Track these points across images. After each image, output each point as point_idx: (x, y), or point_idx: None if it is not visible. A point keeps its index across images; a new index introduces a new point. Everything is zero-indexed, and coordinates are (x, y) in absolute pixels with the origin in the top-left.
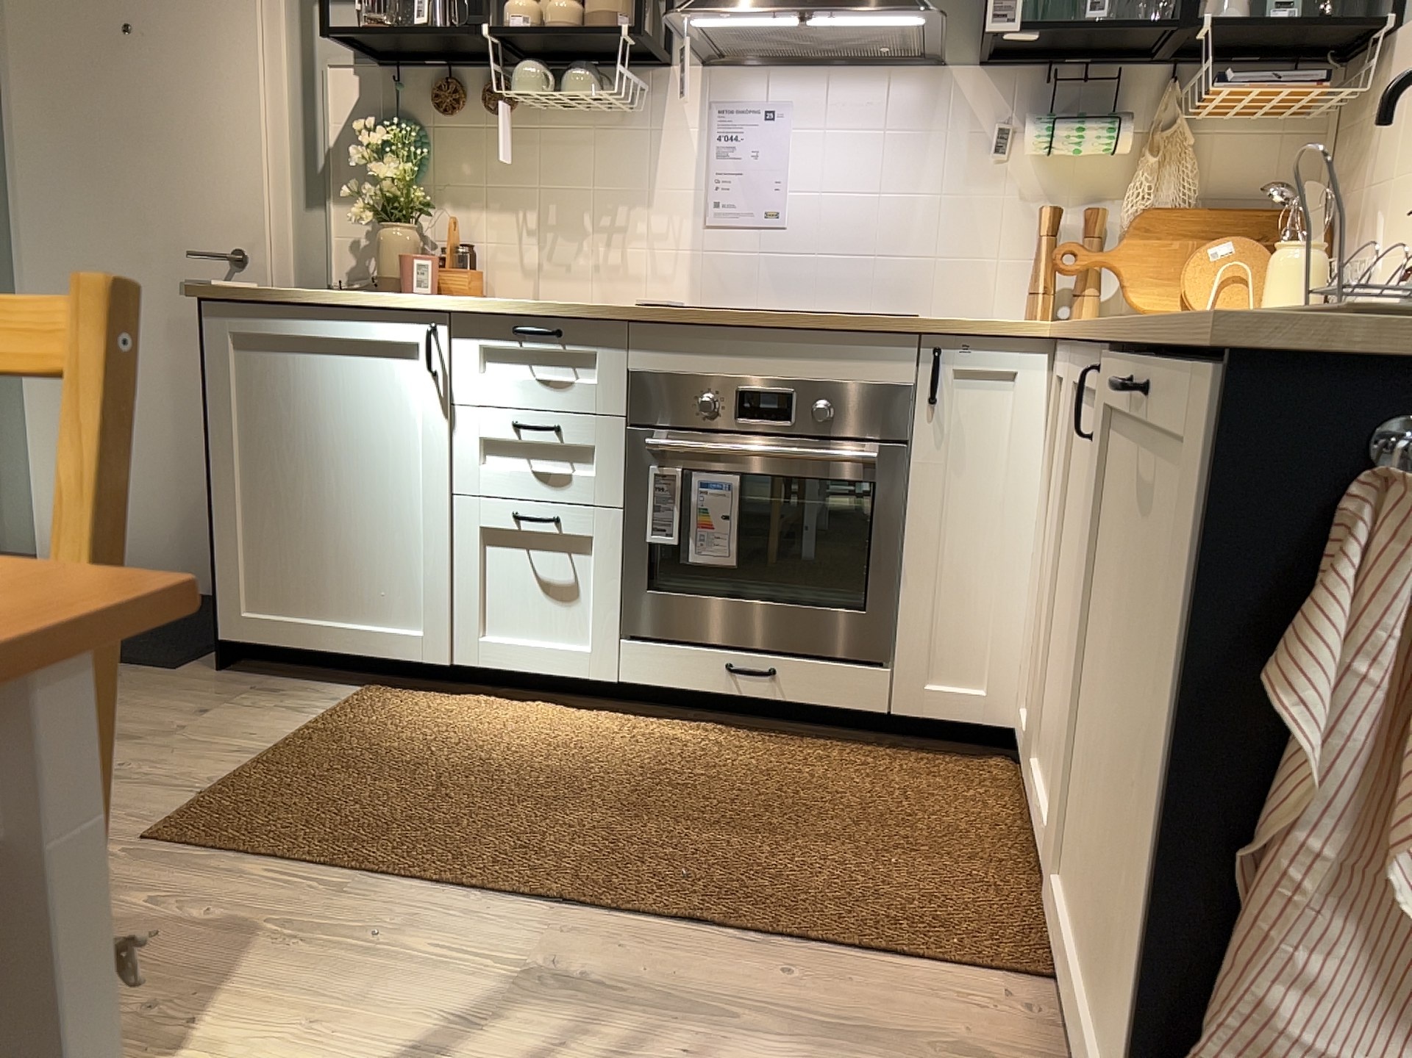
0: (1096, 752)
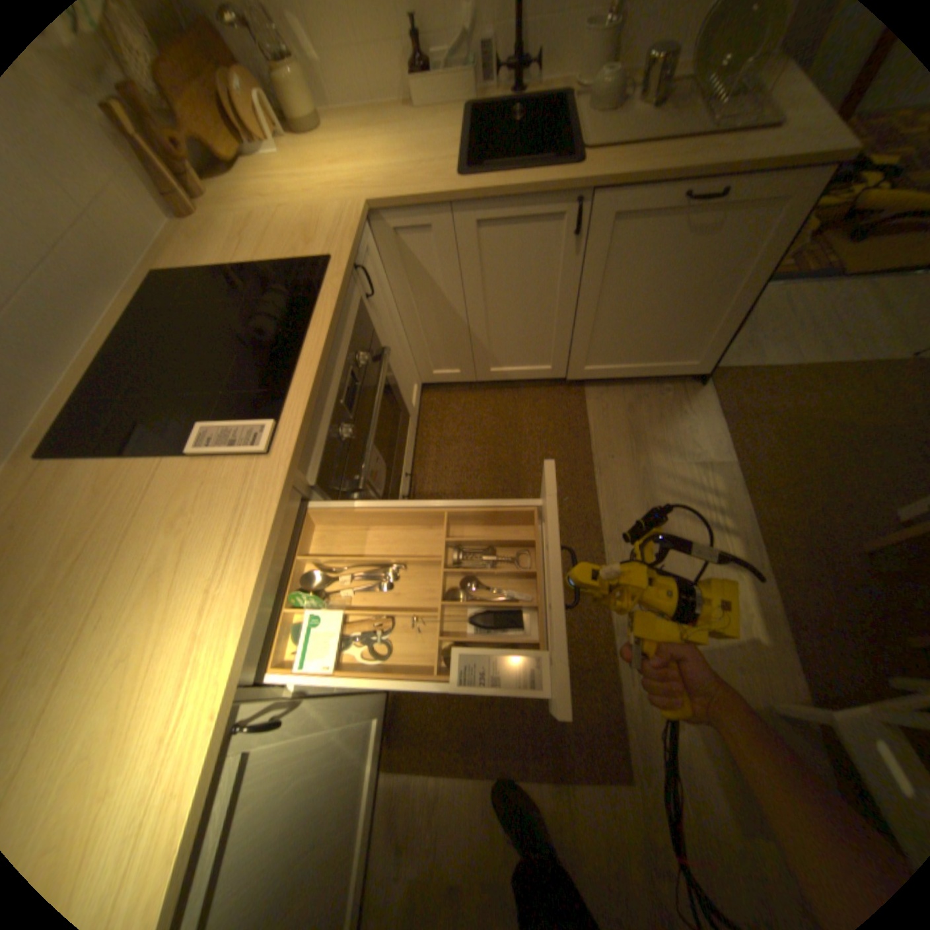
0: (612, 325)
